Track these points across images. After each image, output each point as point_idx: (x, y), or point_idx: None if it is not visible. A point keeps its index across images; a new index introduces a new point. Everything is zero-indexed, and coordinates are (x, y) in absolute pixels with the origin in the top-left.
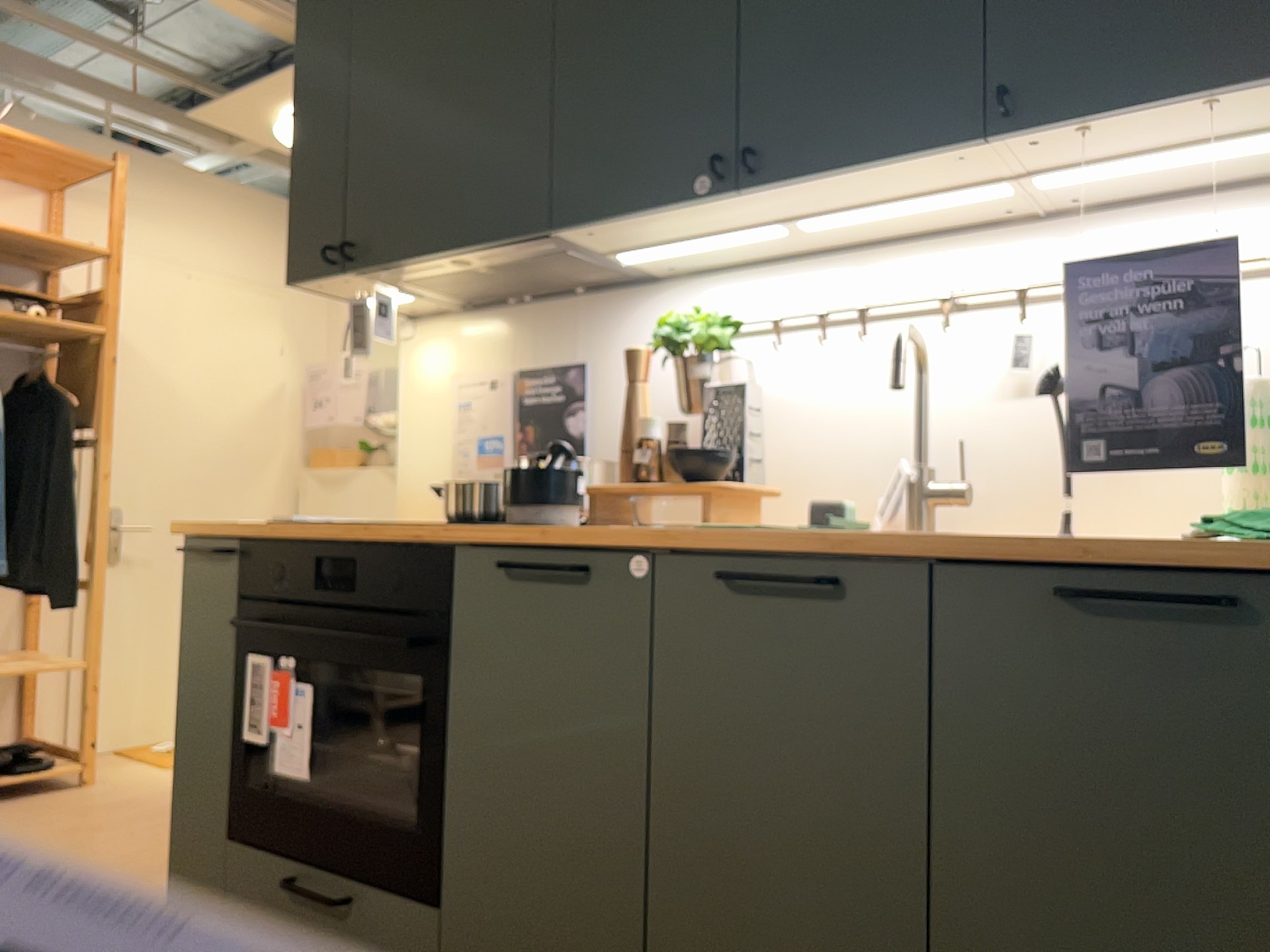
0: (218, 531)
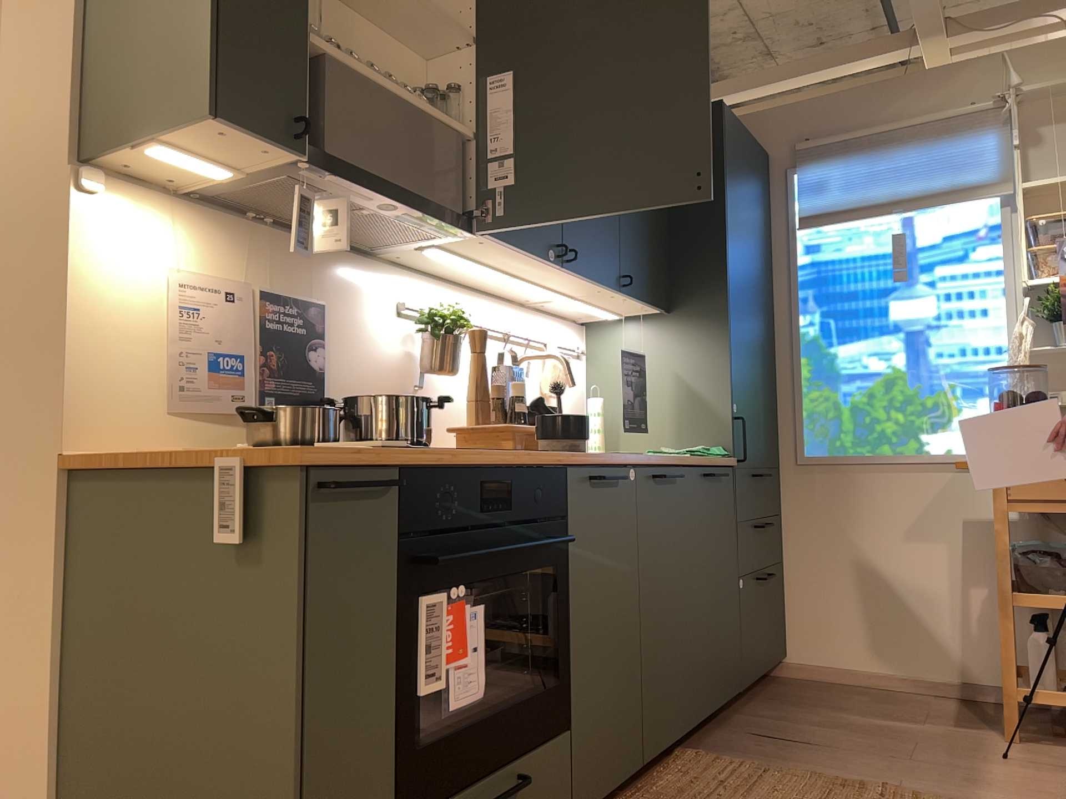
0: (378, 459)
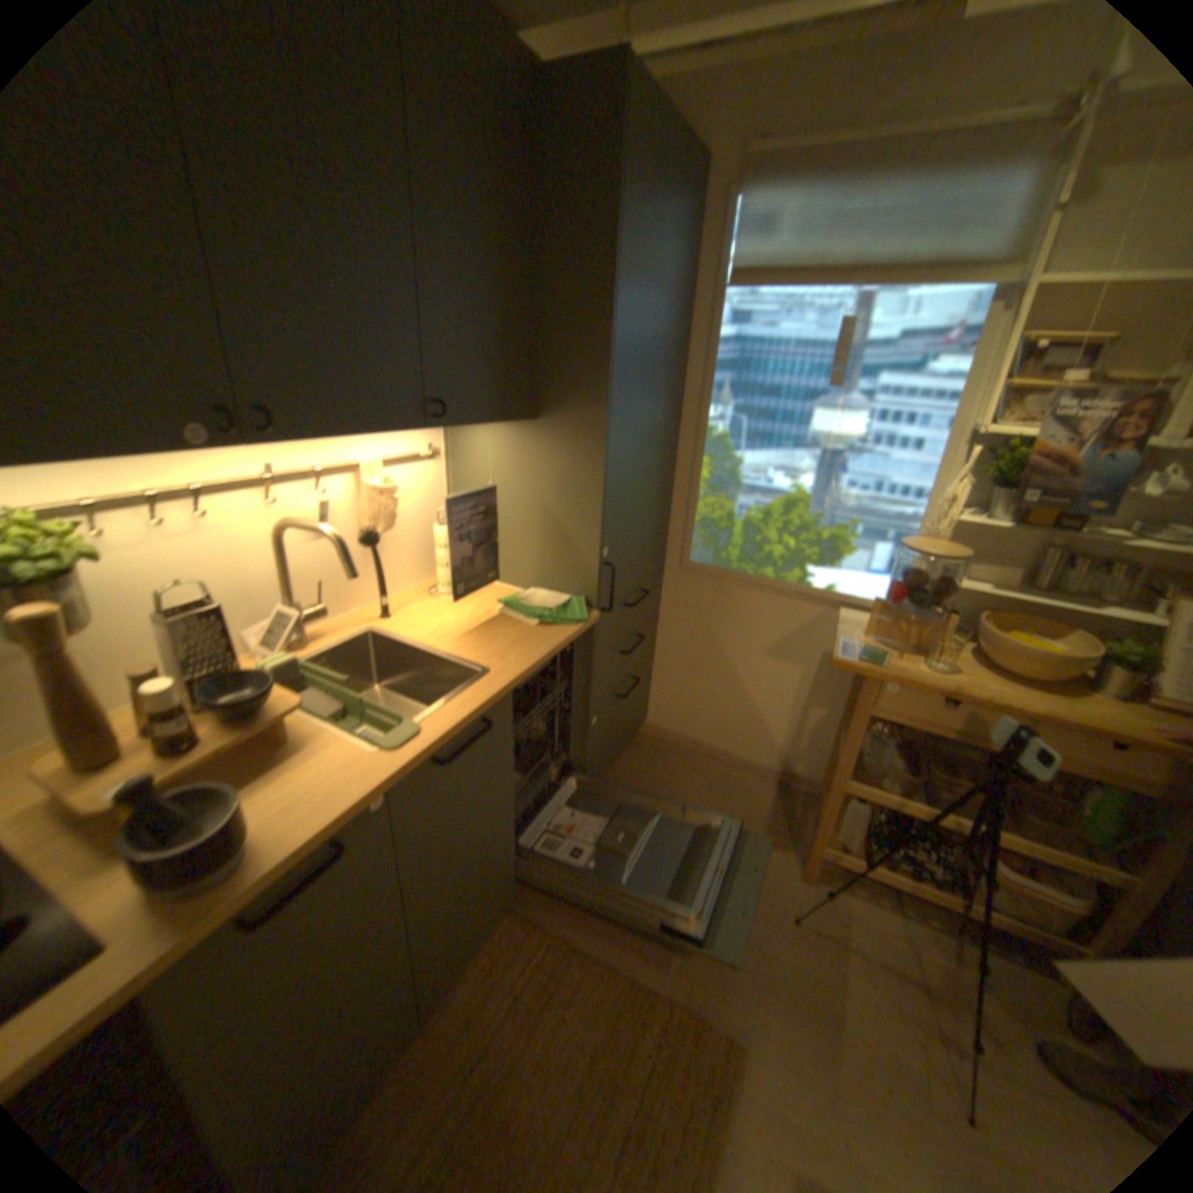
0: None
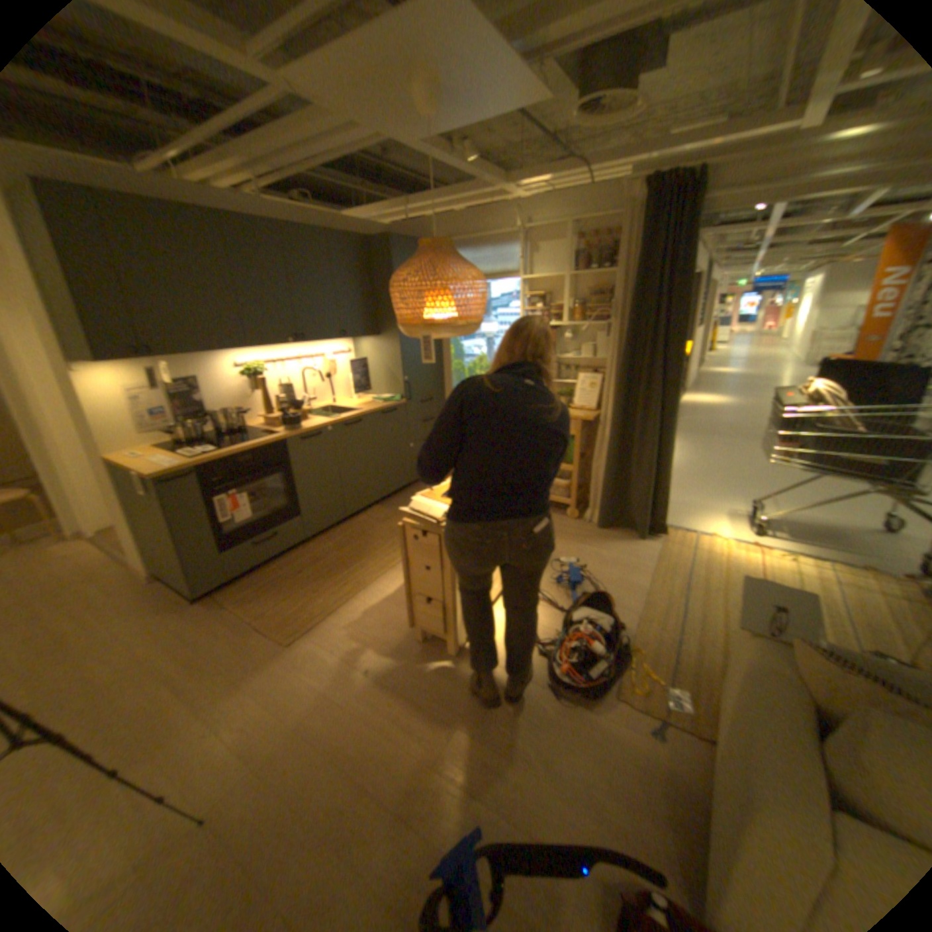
0: (180, 469)
